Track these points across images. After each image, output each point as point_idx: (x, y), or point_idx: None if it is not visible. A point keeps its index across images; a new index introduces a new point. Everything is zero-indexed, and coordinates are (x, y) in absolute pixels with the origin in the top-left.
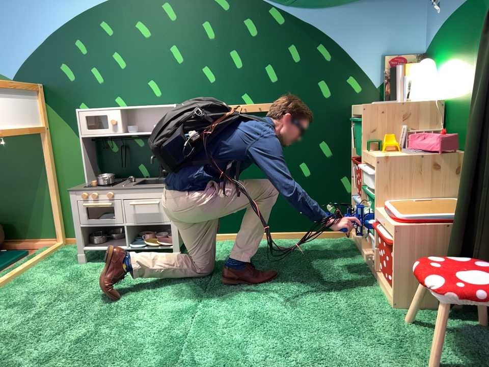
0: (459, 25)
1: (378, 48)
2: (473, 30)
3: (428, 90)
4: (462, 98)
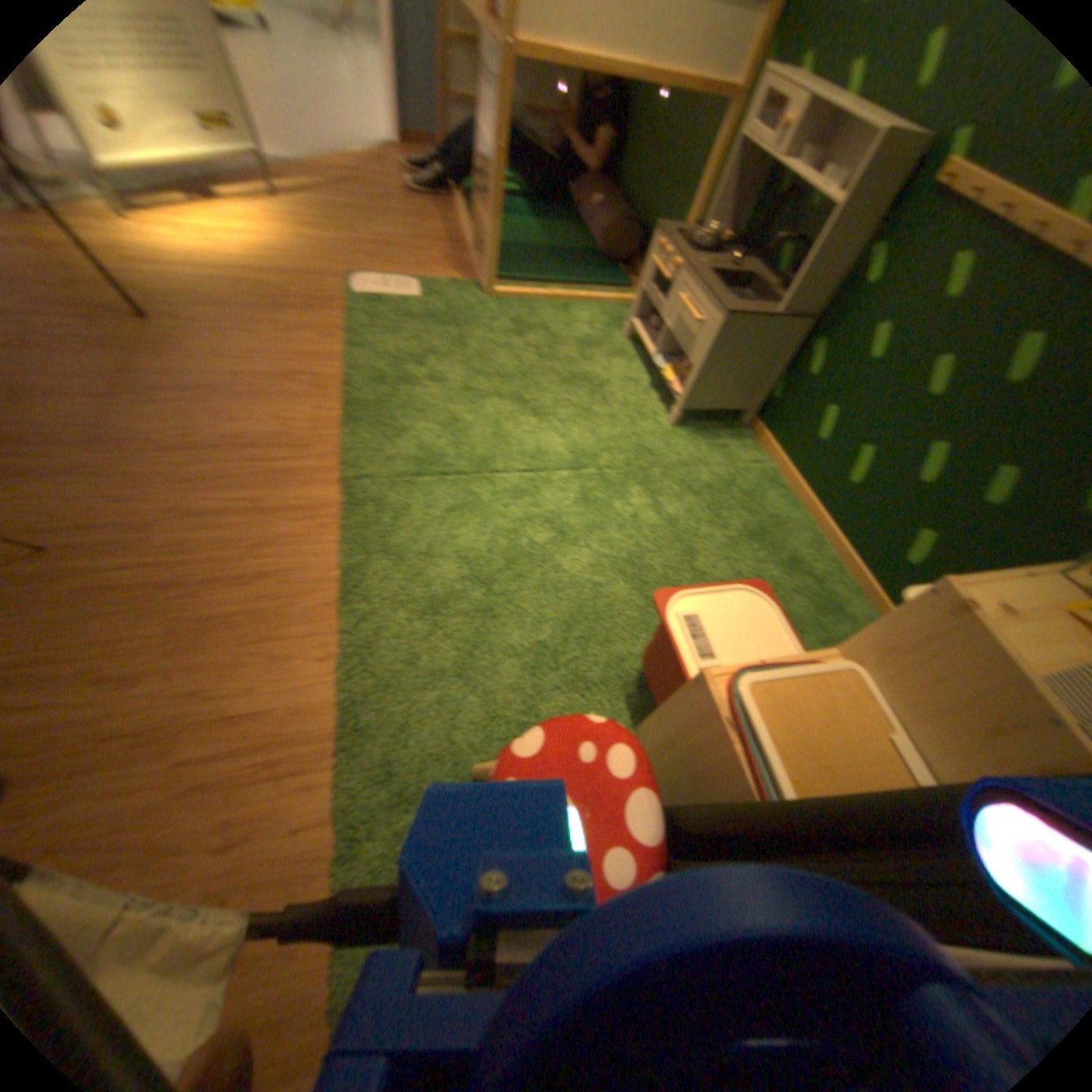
0: None
1: None
2: None
3: None
4: None
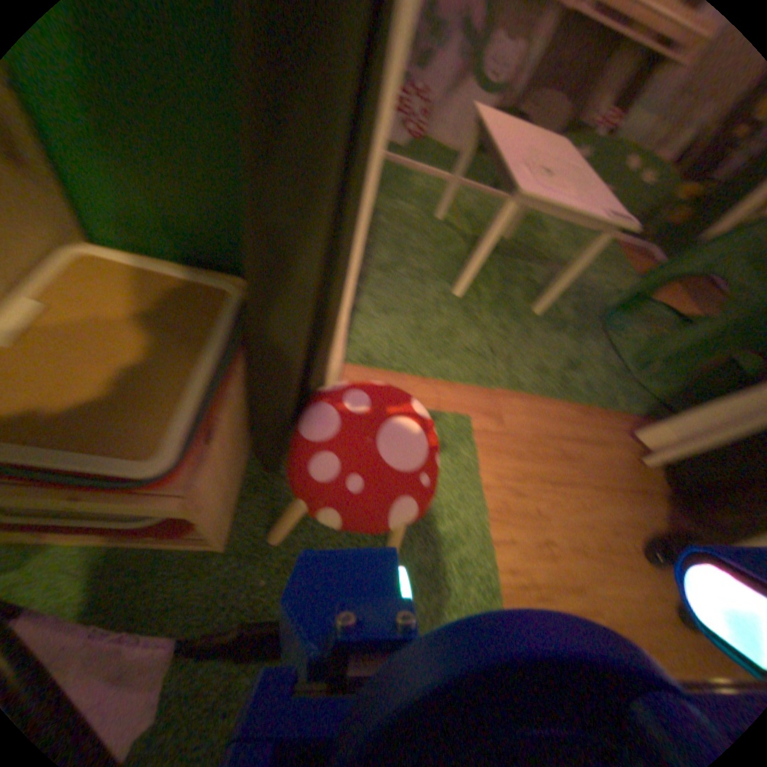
0: None
1: None
2: None
3: None
4: None
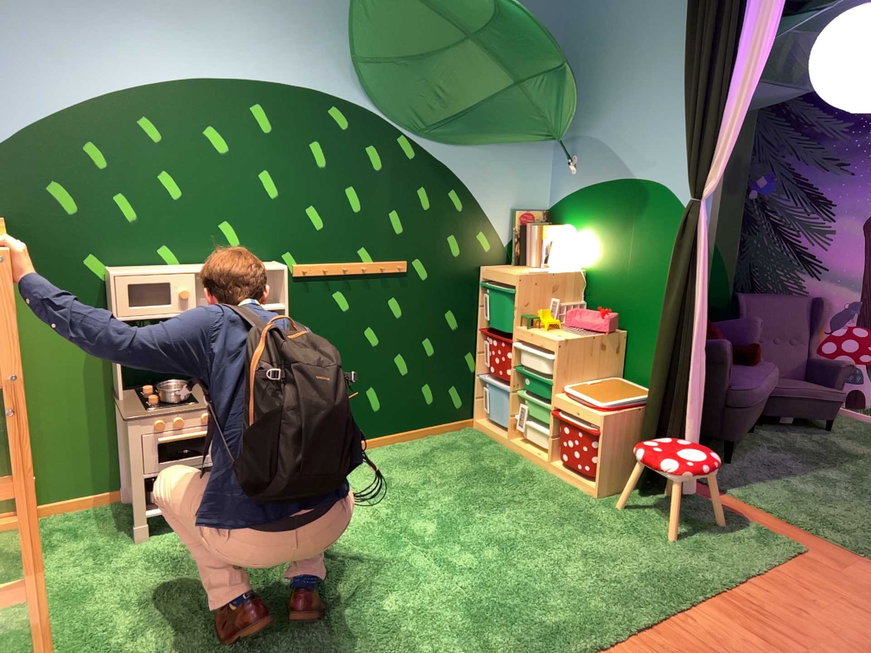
0: (610, 205)
1: (510, 203)
2: (631, 217)
3: (572, 262)
4: (614, 277)
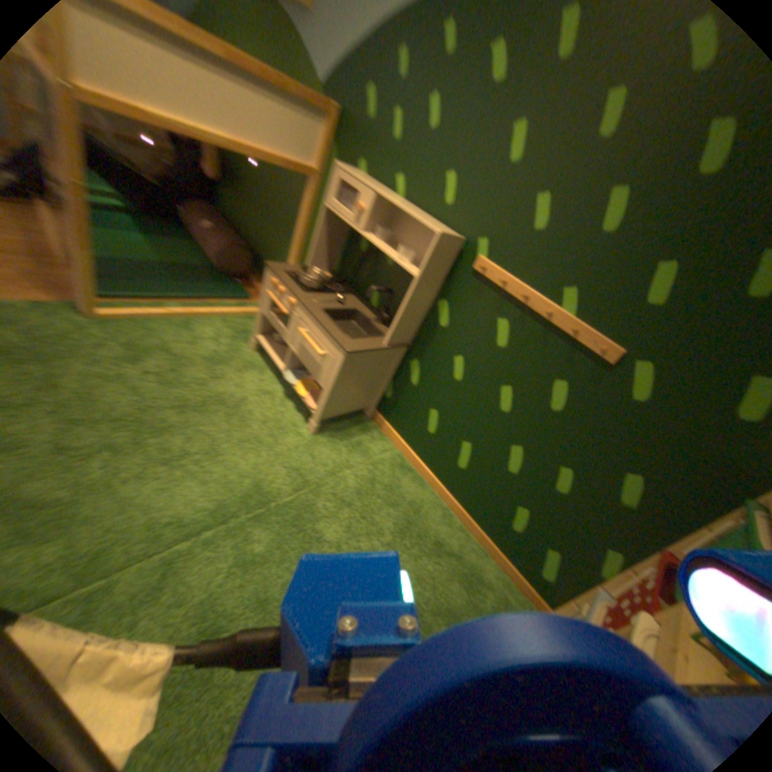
0: None
1: None
2: None
3: None
4: None
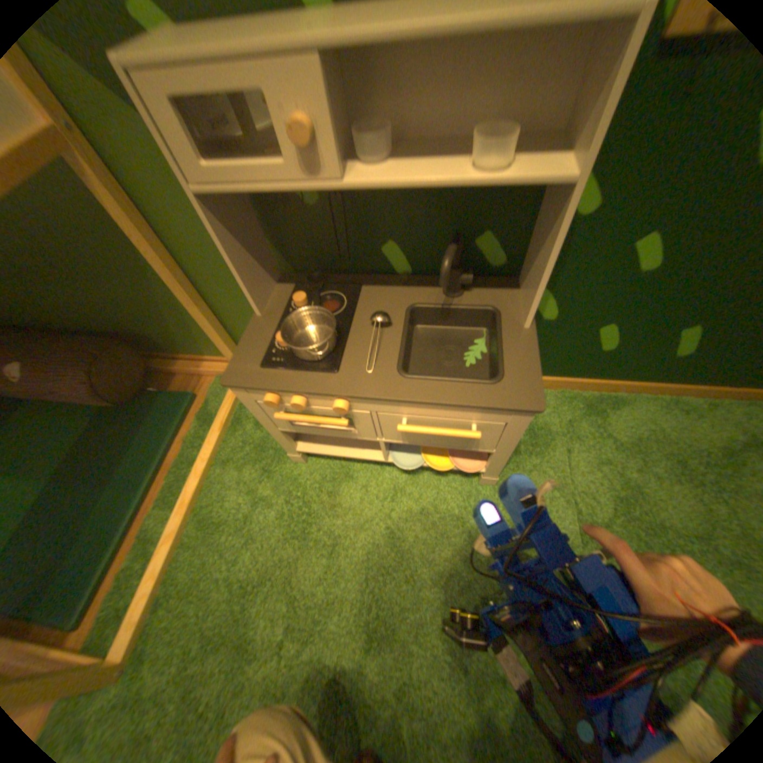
0: None
1: None
2: None
3: None
4: None
